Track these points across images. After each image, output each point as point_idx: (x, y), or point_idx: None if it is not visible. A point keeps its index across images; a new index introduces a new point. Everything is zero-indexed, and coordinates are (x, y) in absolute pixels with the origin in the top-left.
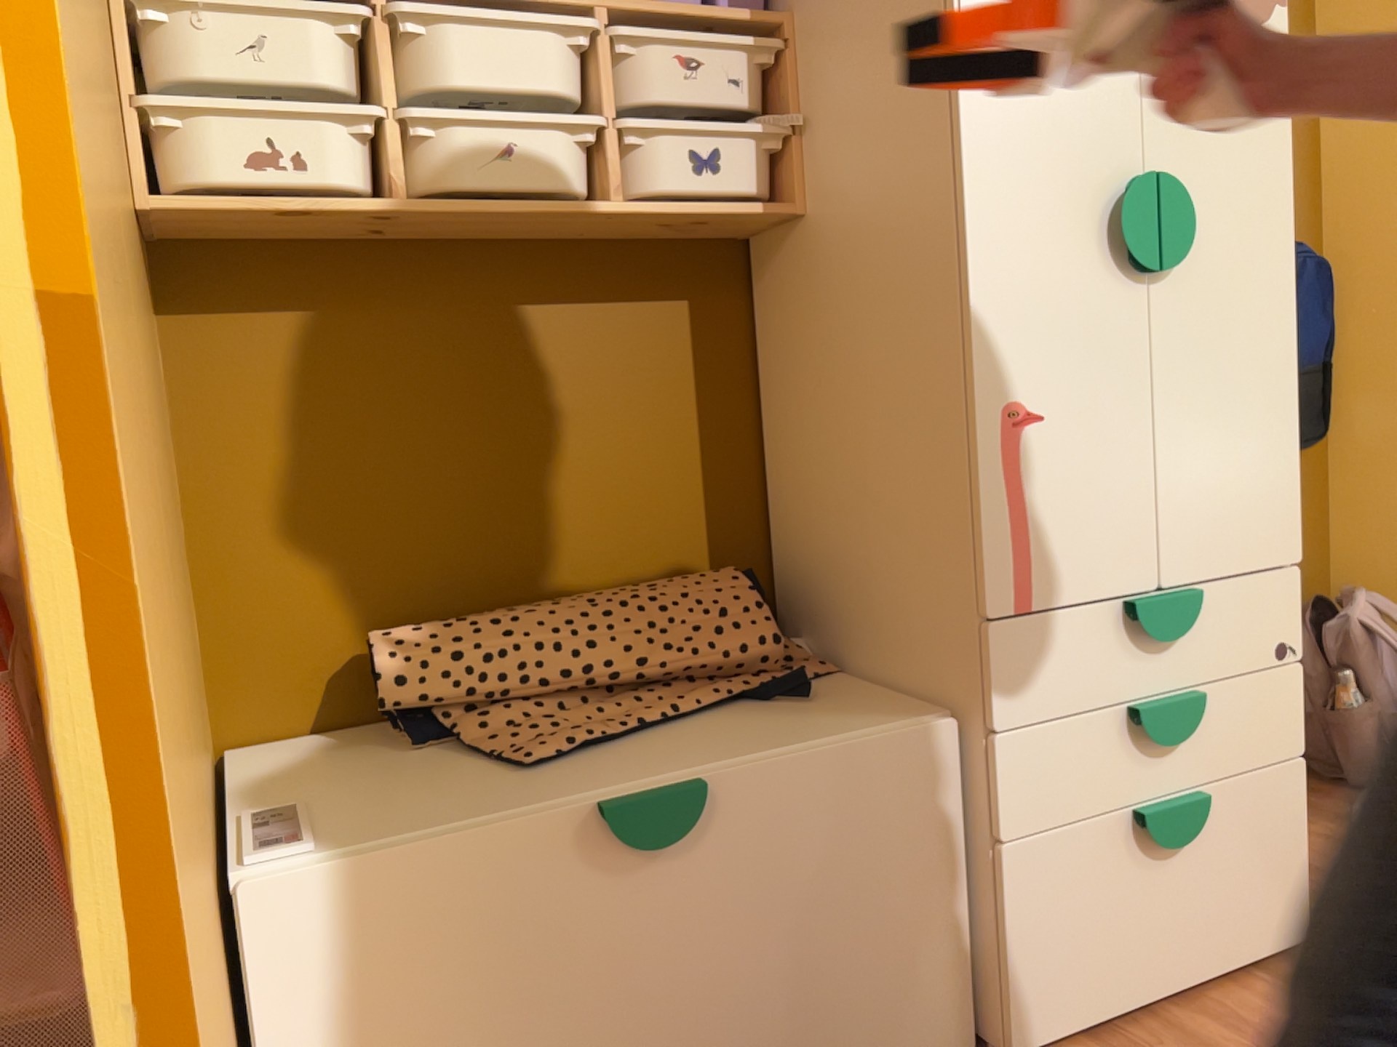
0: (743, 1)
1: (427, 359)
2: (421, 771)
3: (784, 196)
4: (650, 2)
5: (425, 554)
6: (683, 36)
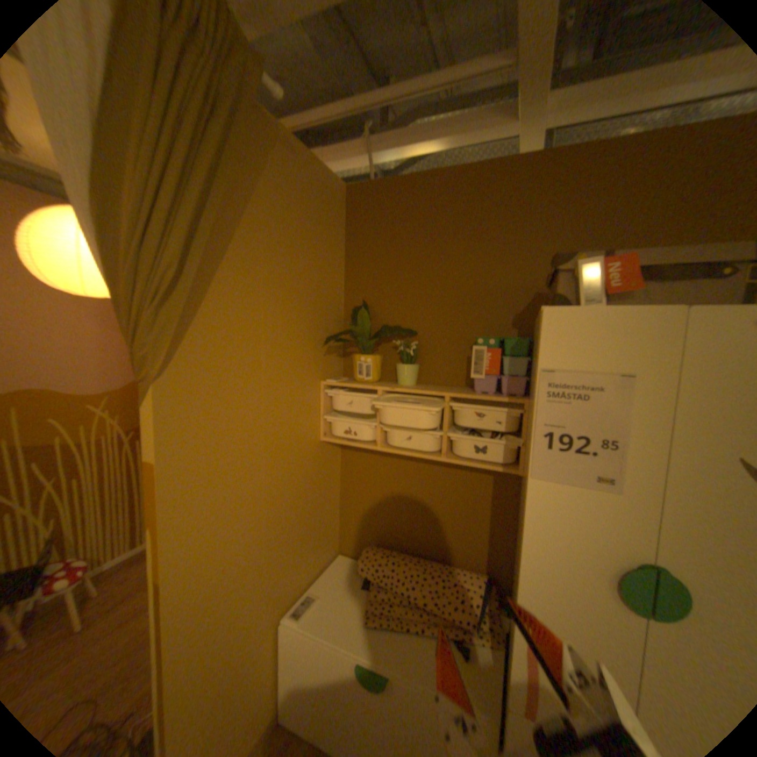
0: (514, 389)
1: (401, 474)
2: (351, 603)
3: (520, 463)
4: (466, 394)
5: (392, 527)
6: (474, 409)
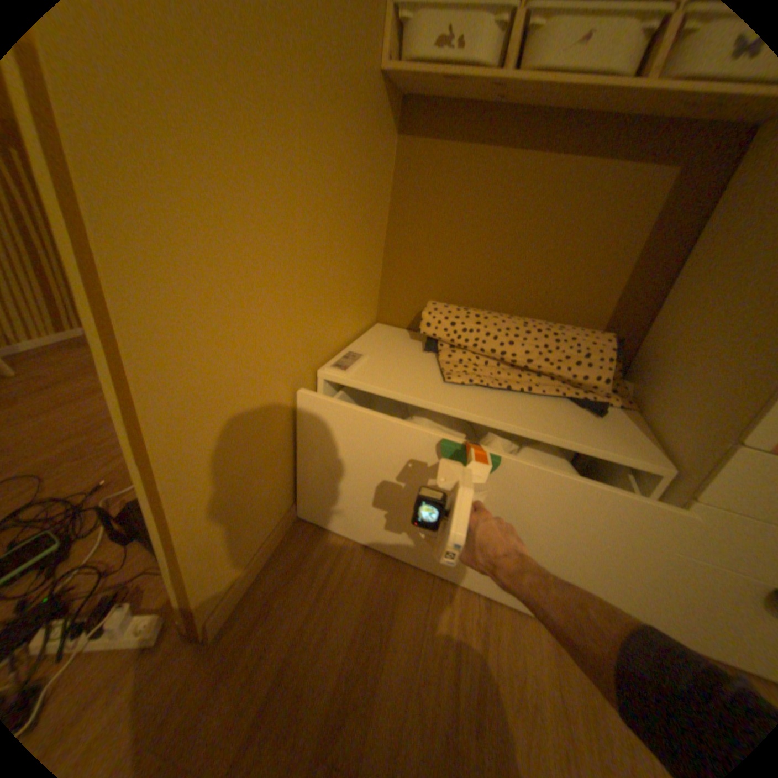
0: None
1: (504, 178)
2: (415, 361)
3: None
4: None
5: (468, 275)
6: None
